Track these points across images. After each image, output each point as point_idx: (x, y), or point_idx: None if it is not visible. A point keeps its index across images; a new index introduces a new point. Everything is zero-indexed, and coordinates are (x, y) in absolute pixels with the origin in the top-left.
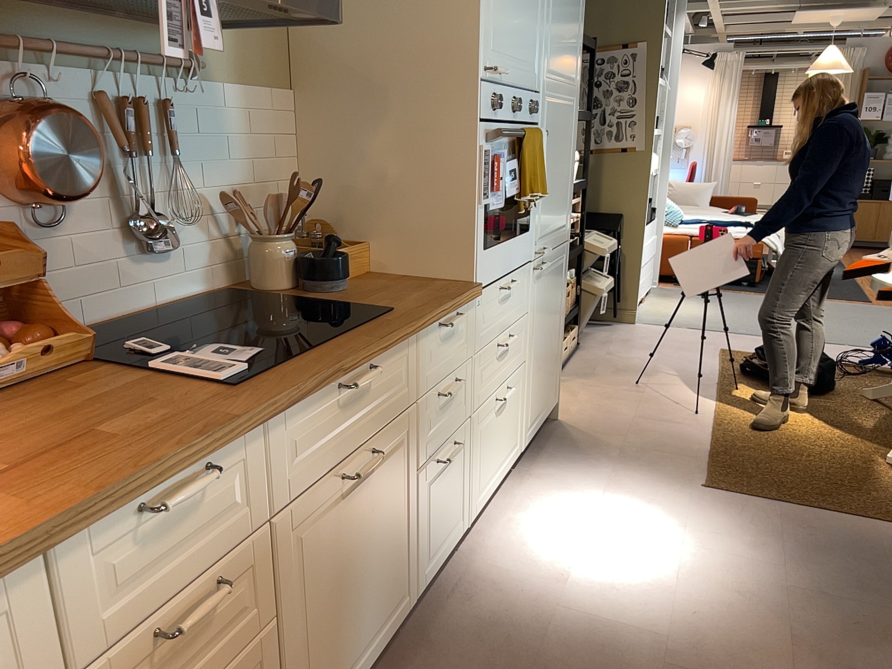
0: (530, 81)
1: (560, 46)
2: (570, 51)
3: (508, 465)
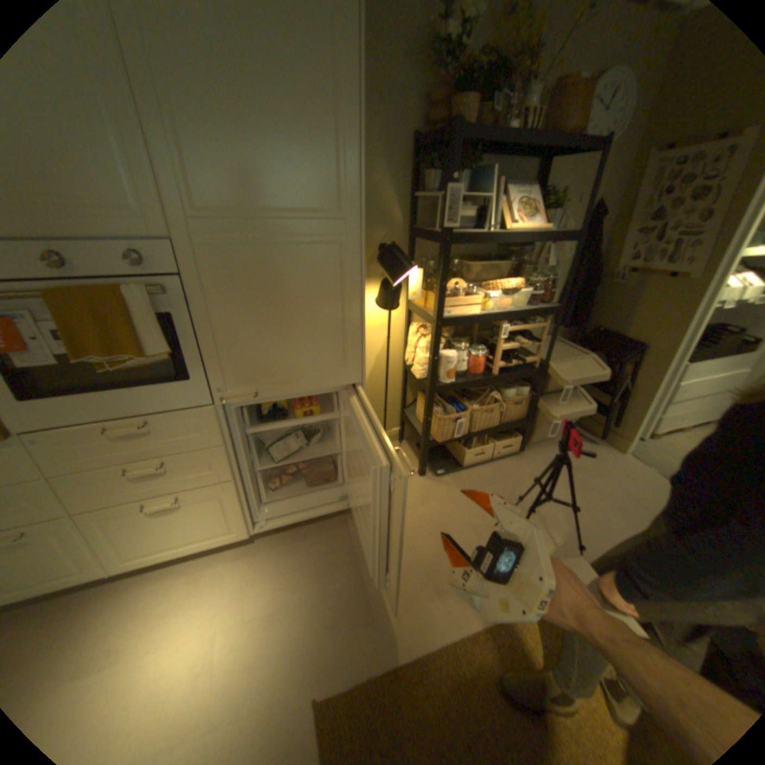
0: (111, 227)
1: (233, 170)
2: (292, 172)
3: (205, 546)
